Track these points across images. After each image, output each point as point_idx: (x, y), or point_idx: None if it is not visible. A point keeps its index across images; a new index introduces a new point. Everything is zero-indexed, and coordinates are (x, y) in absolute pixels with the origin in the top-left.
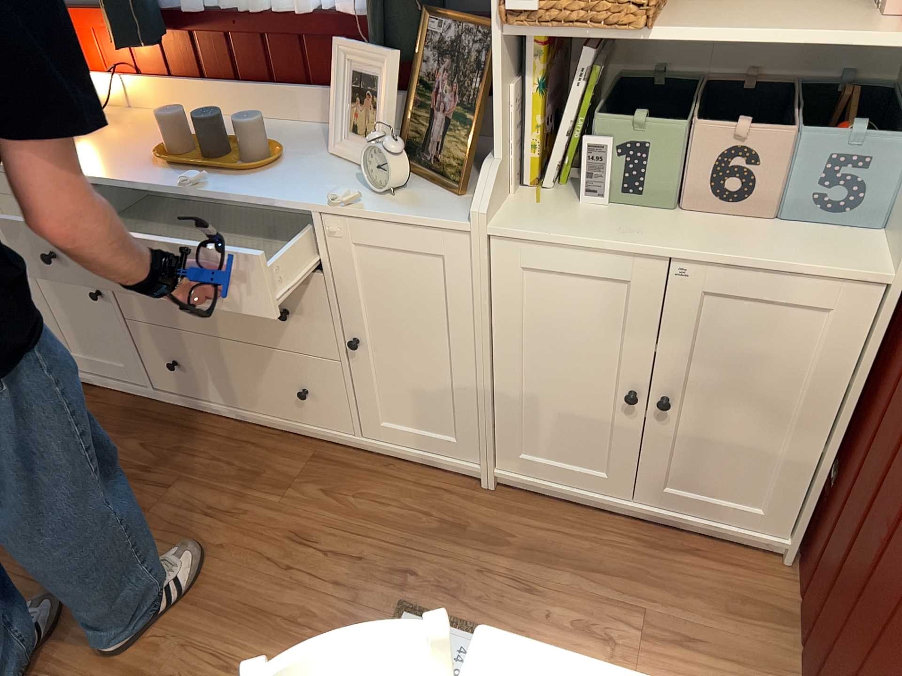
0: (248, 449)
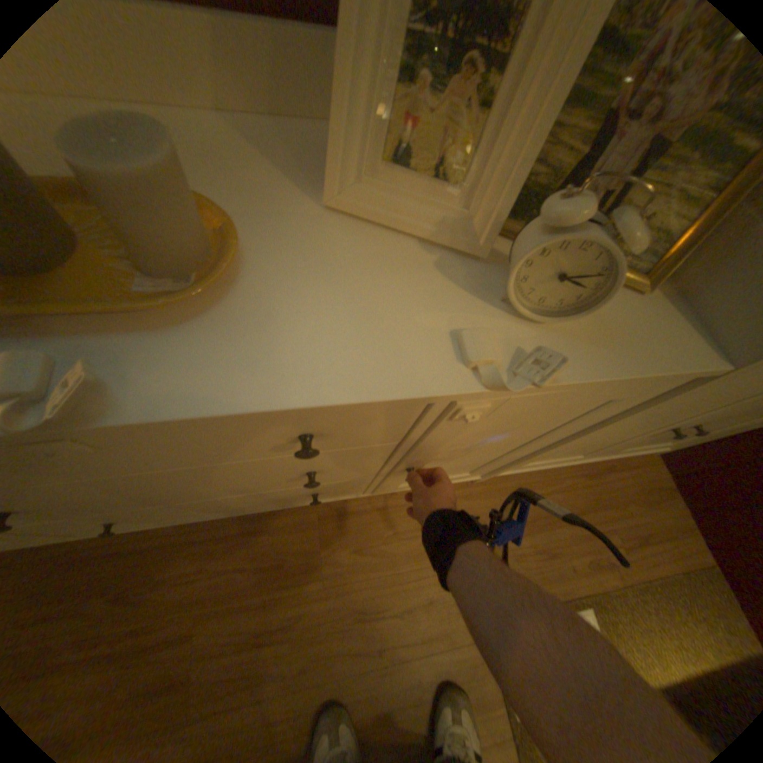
0: (245, 547)
